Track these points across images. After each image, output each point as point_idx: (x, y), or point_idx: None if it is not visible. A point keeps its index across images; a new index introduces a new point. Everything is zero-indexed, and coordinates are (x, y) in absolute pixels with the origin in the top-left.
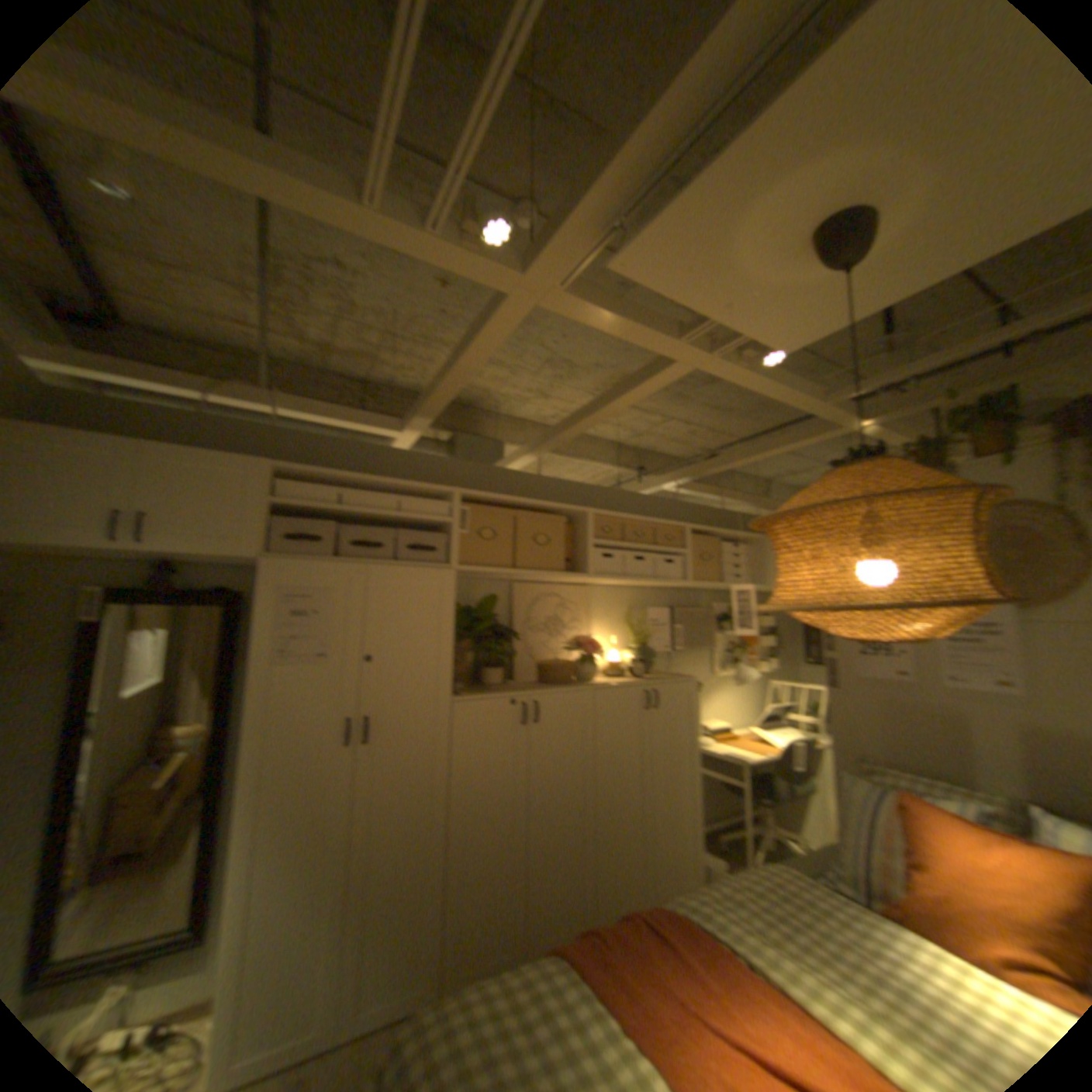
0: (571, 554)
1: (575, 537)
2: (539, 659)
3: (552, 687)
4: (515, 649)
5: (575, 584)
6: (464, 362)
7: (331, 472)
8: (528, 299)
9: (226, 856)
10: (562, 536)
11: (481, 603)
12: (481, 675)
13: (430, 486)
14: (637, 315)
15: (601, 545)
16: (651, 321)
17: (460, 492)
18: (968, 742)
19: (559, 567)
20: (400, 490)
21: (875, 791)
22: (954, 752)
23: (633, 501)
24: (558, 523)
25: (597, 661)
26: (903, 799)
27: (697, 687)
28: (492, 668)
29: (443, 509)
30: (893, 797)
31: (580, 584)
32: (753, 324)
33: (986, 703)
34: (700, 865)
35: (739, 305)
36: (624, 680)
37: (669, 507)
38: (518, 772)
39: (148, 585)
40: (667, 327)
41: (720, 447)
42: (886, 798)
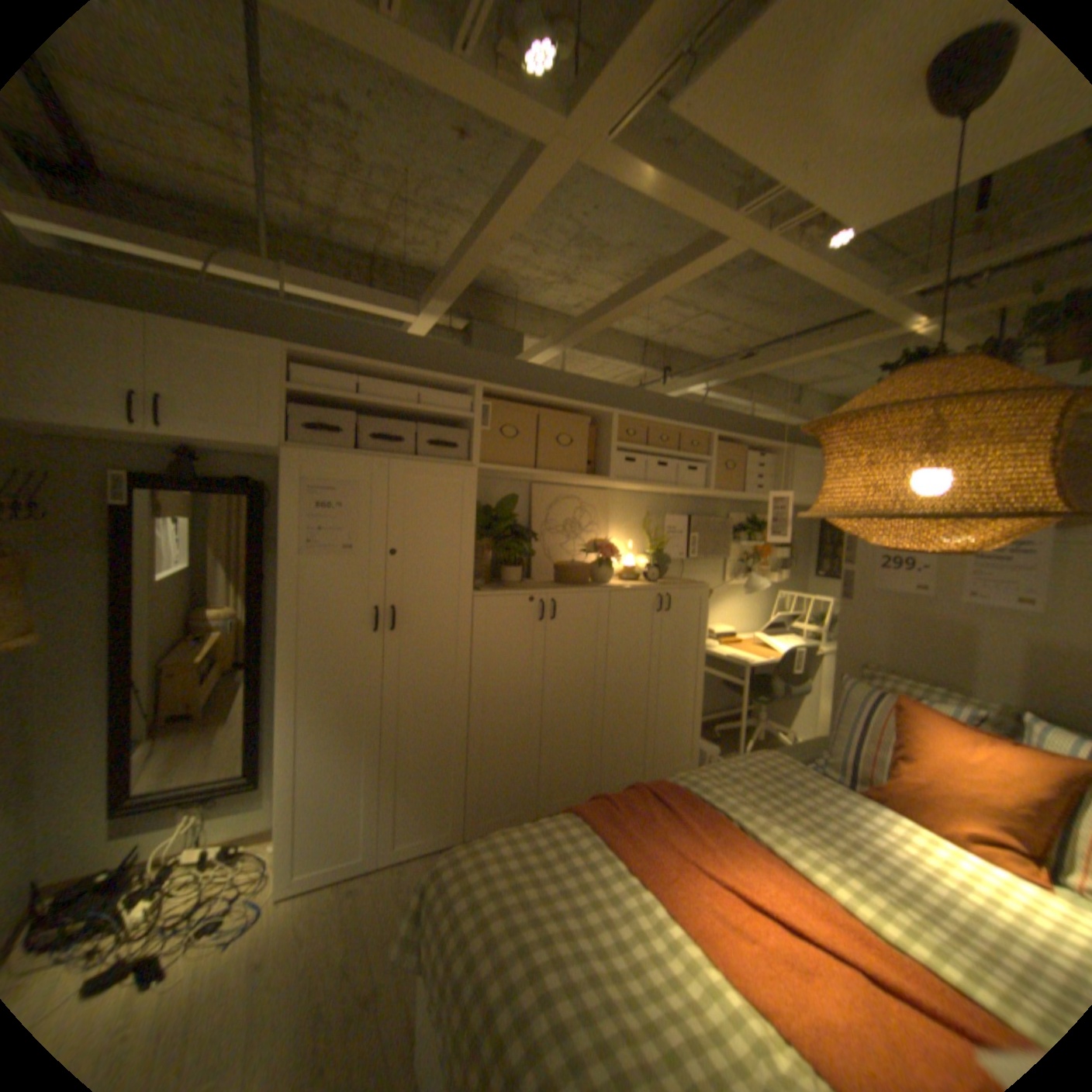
0: (595, 458)
1: (600, 440)
2: (558, 561)
3: (571, 587)
4: (535, 550)
5: (597, 489)
6: (492, 234)
7: (350, 360)
8: (570, 155)
9: (276, 721)
10: (587, 439)
11: (503, 504)
12: (503, 574)
13: (454, 379)
14: (694, 179)
15: (627, 450)
16: (709, 186)
17: (484, 387)
18: (976, 654)
19: (582, 471)
20: (422, 383)
21: (875, 694)
22: (959, 663)
23: (661, 404)
24: (583, 425)
25: (613, 565)
26: (901, 702)
27: (710, 595)
28: (514, 568)
29: (466, 405)
30: (892, 700)
31: (601, 489)
32: (828, 193)
33: (1002, 620)
34: (697, 749)
35: (817, 168)
36: (640, 584)
37: (698, 412)
38: (536, 663)
39: (177, 473)
40: (726, 195)
41: (758, 347)
42: (887, 700)
